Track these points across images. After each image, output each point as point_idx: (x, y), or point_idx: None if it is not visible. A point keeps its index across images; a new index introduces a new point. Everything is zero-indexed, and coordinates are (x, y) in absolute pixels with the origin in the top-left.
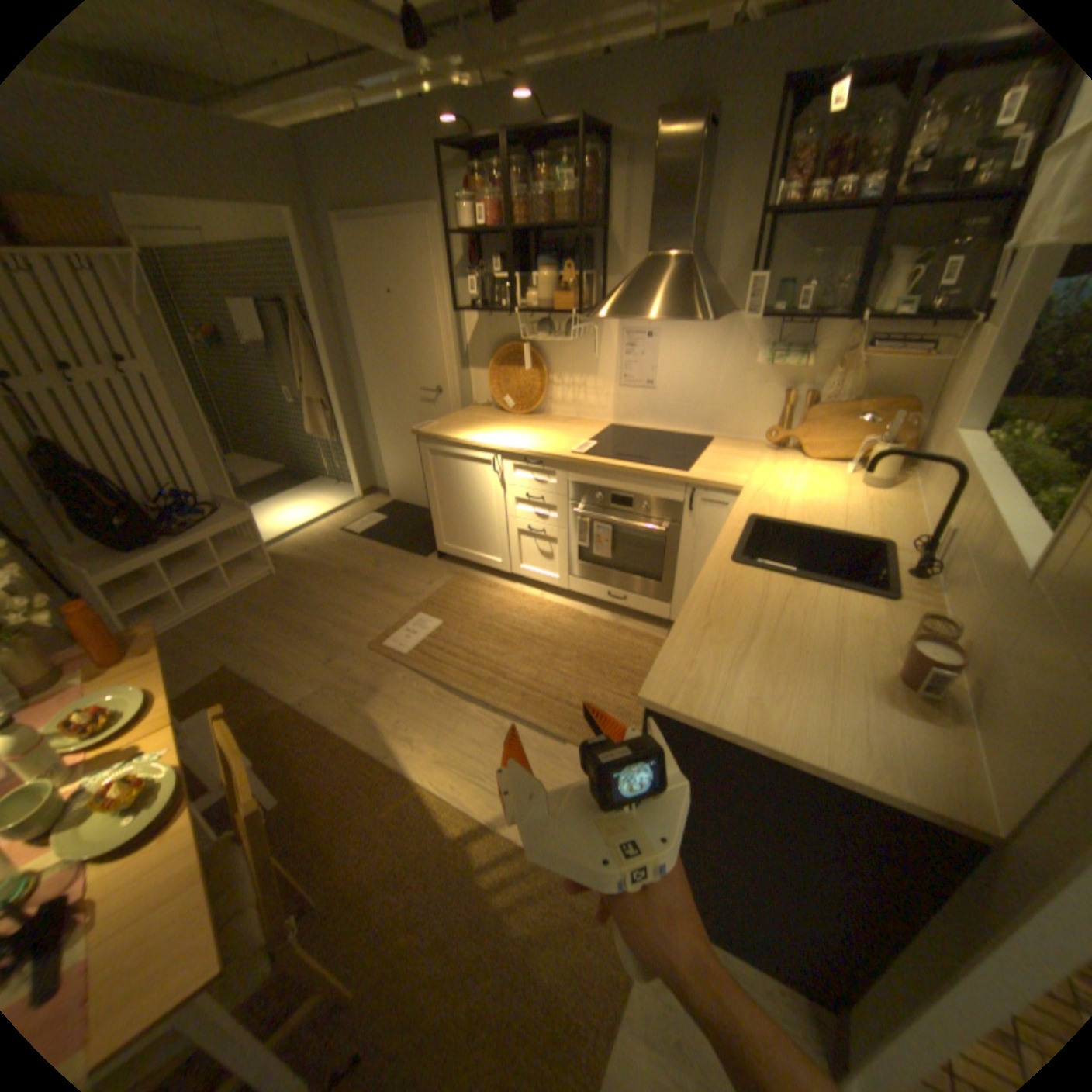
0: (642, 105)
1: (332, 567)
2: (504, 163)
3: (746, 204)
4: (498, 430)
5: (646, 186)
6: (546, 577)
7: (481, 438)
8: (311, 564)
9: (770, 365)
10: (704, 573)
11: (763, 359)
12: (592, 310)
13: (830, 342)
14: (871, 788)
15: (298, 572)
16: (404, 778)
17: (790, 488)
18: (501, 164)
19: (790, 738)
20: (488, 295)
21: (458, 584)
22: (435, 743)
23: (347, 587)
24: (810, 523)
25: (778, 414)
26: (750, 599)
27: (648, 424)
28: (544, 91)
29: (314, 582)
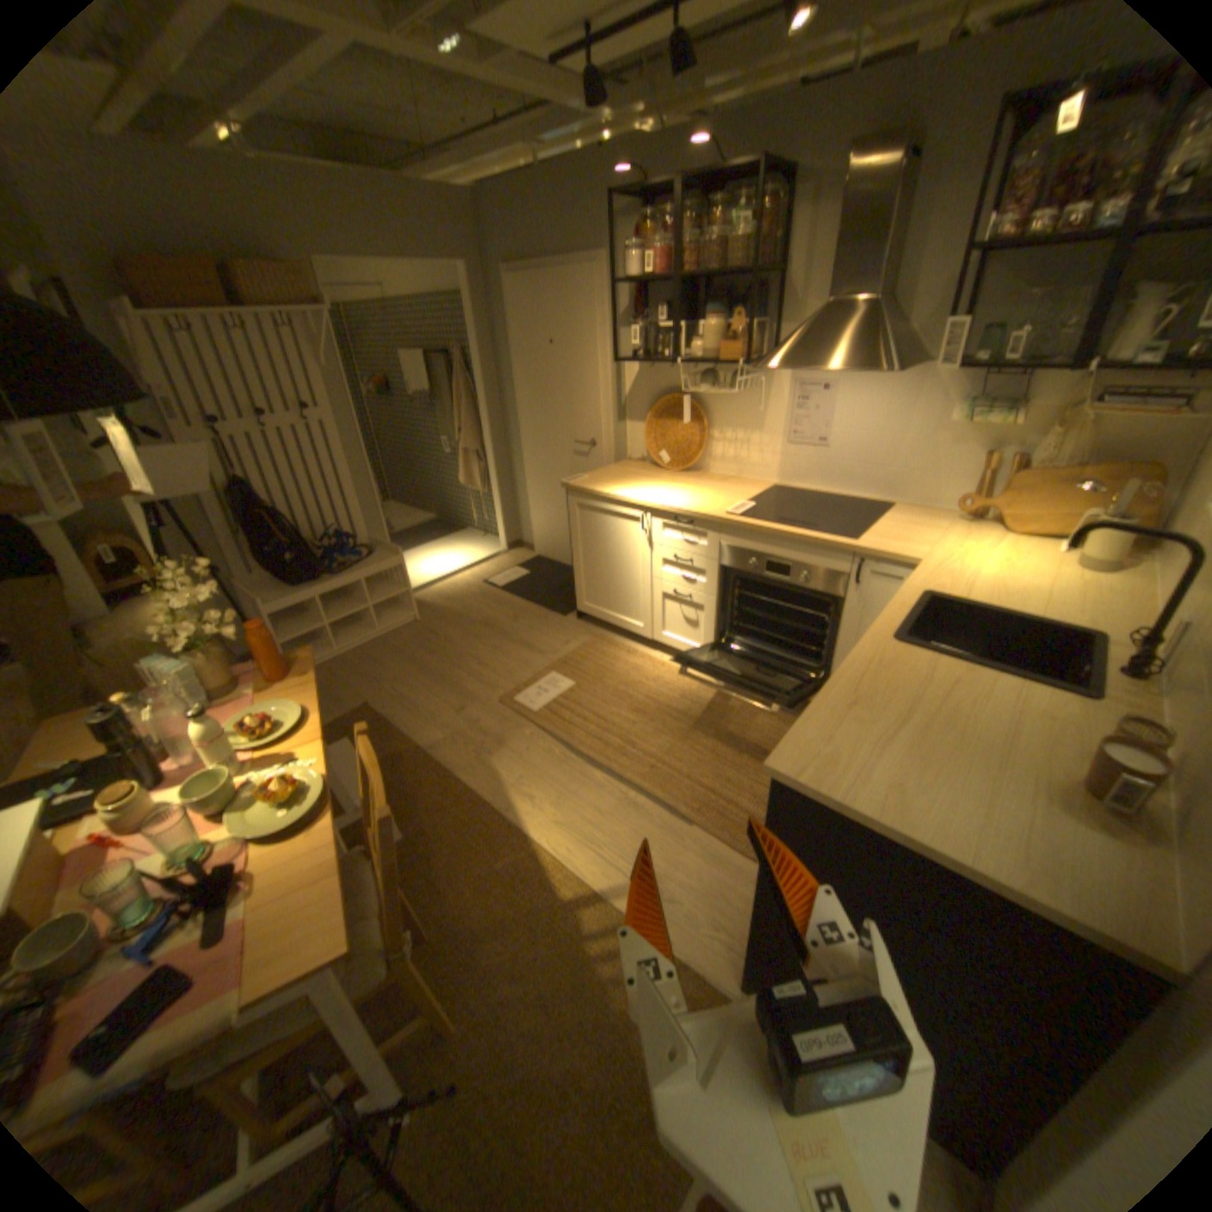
0: (832, 139)
1: (472, 619)
2: (677, 208)
3: (949, 240)
4: (650, 487)
5: (830, 225)
6: (689, 647)
7: (630, 494)
8: (452, 614)
9: (968, 422)
10: (860, 651)
11: (959, 415)
12: (762, 360)
13: (1048, 396)
14: (1023, 897)
15: (439, 621)
16: (522, 834)
17: (981, 565)
18: (674, 210)
19: (931, 832)
20: (650, 346)
21: (594, 646)
22: (556, 805)
23: (485, 640)
24: (999, 606)
25: (976, 480)
26: (908, 682)
27: (817, 486)
28: (724, 131)
29: (454, 632)
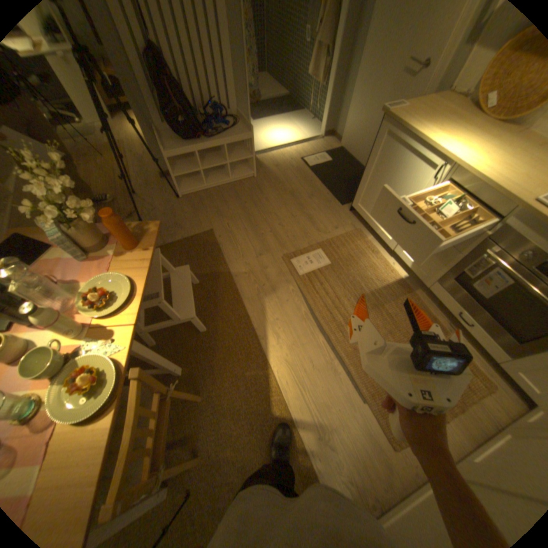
0: None
1: (286, 187)
2: None
3: None
4: (465, 134)
5: None
6: (418, 270)
7: (444, 139)
8: (276, 178)
9: None
10: None
11: None
12: None
13: None
14: None
15: (267, 181)
16: (266, 359)
17: None
18: None
19: None
20: None
21: (353, 238)
22: (291, 348)
23: (288, 206)
24: None
25: None
26: None
27: None
28: None
29: (272, 193)
